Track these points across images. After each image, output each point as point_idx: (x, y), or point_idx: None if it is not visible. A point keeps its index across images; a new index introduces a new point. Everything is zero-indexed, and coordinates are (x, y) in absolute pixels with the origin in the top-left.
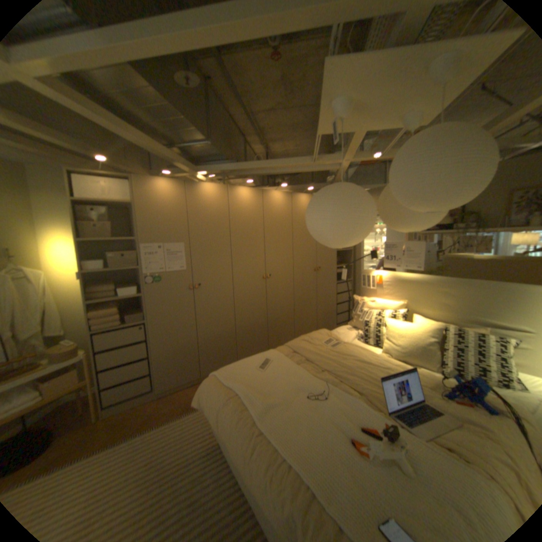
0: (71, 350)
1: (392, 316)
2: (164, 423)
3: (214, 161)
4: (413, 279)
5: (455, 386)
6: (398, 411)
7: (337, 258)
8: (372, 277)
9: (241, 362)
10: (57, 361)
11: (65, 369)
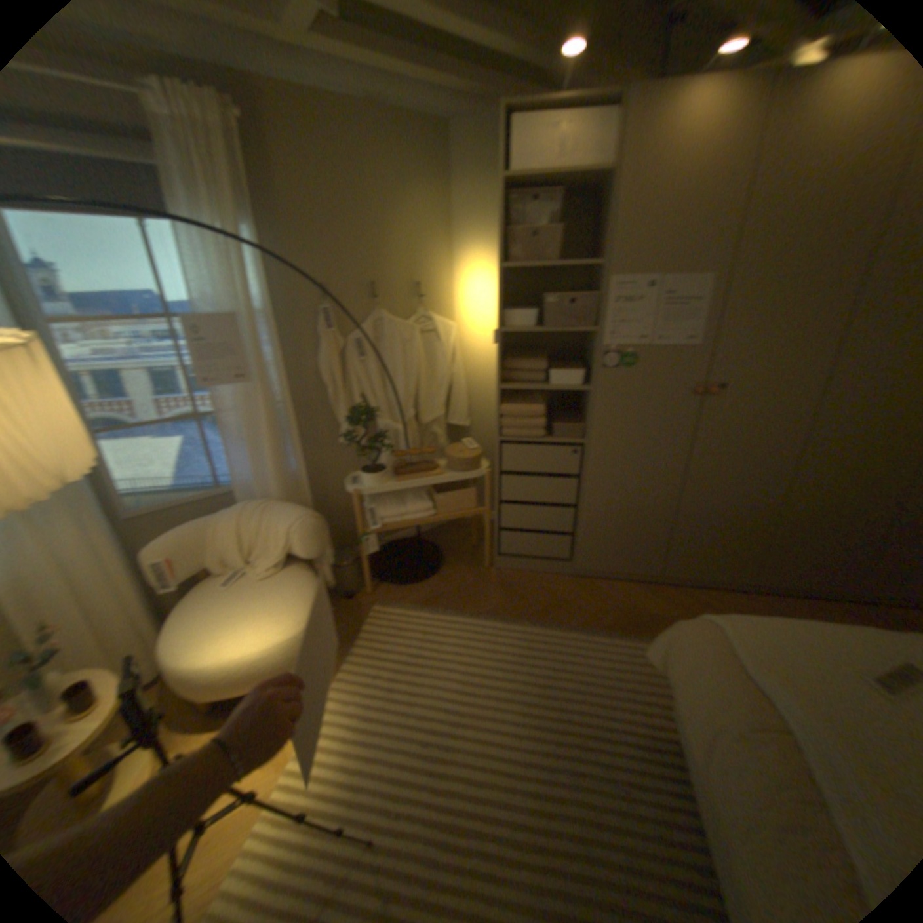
0: (476, 455)
1: None
2: (584, 628)
3: None
4: None
5: None
6: None
7: None
8: None
9: (811, 627)
10: (458, 466)
11: (466, 479)
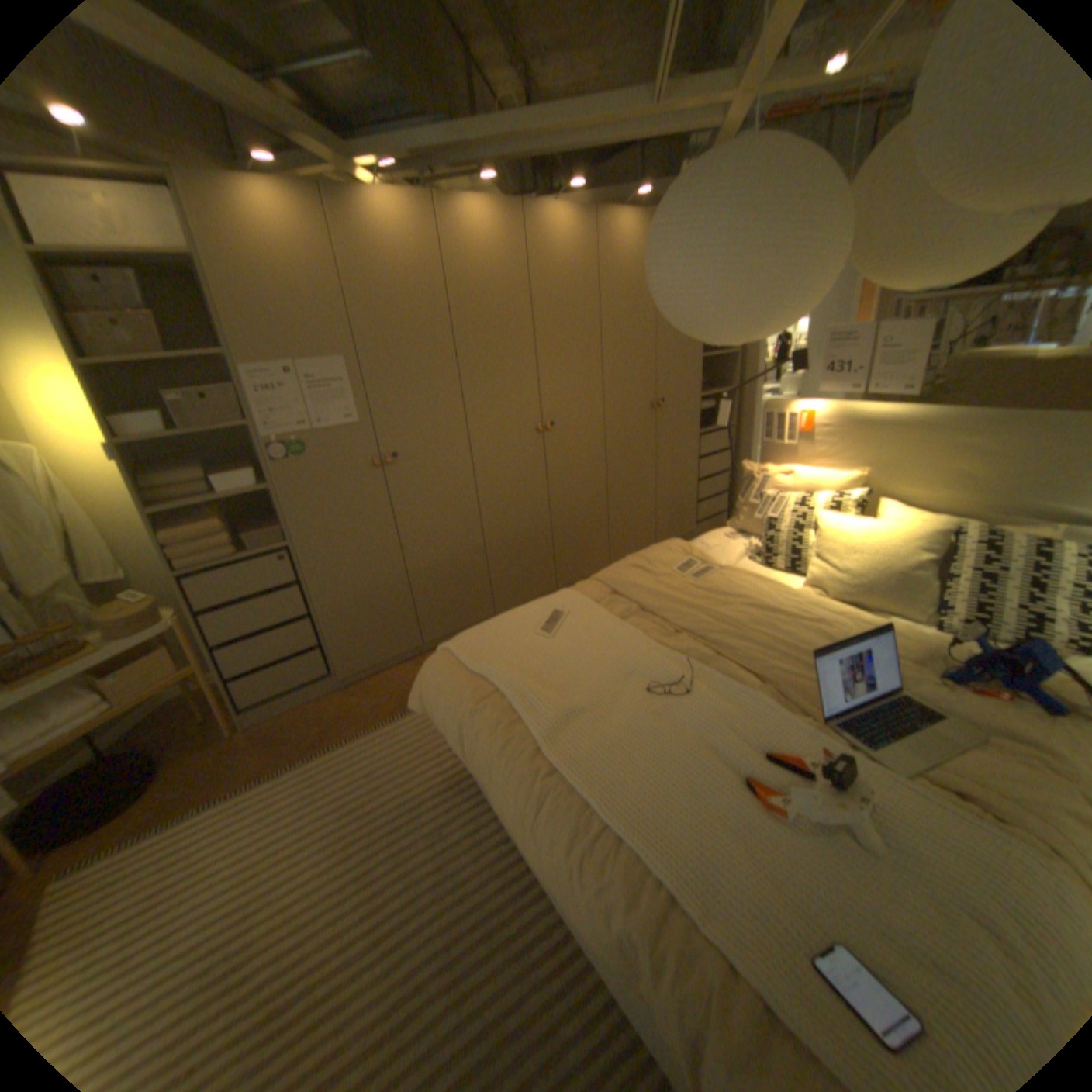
0: (143, 609)
1: (833, 504)
2: (363, 732)
3: (390, 119)
4: (891, 416)
5: (970, 654)
6: (845, 713)
7: (703, 374)
8: (790, 417)
9: (502, 618)
10: (120, 633)
11: (143, 646)
